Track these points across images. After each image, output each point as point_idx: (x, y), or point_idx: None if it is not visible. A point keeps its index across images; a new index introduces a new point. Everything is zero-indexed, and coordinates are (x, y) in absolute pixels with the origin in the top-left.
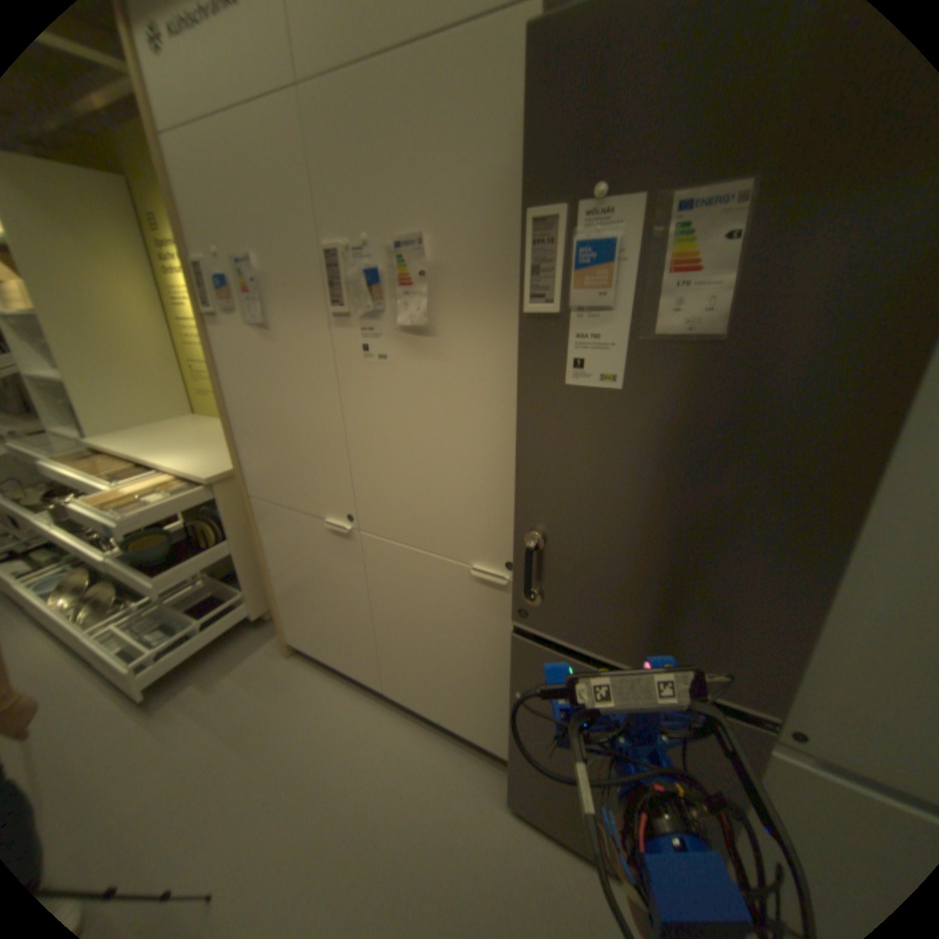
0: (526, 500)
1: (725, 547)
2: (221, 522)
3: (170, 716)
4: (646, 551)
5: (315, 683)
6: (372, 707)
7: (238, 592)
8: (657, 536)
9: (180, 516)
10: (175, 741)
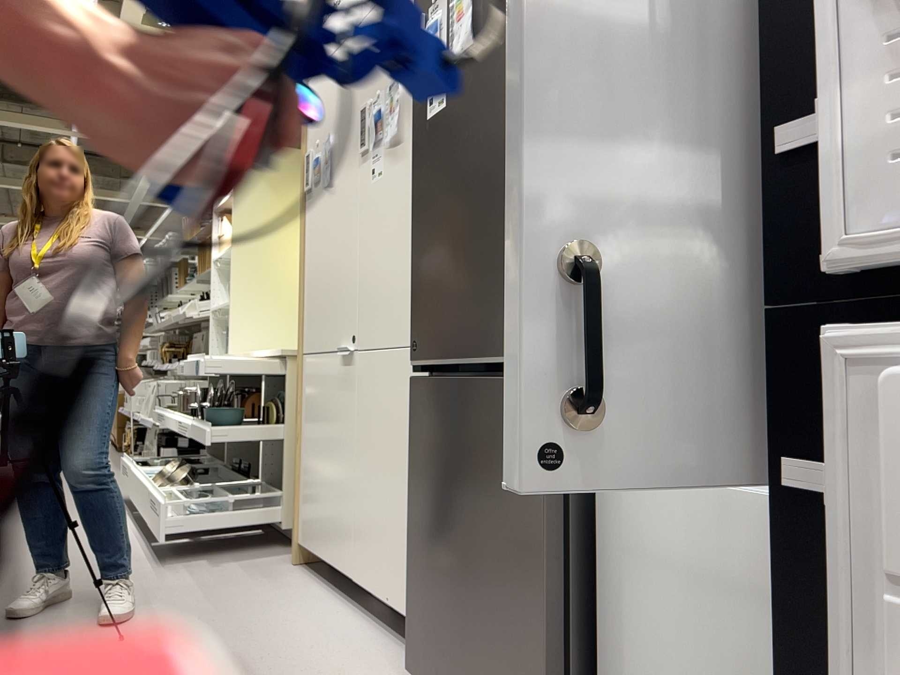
0: (416, 227)
1: (495, 195)
2: (285, 408)
3: (176, 570)
4: (464, 228)
5: (305, 582)
6: (342, 605)
7: (280, 493)
8: (467, 209)
9: (262, 413)
10: (167, 581)
